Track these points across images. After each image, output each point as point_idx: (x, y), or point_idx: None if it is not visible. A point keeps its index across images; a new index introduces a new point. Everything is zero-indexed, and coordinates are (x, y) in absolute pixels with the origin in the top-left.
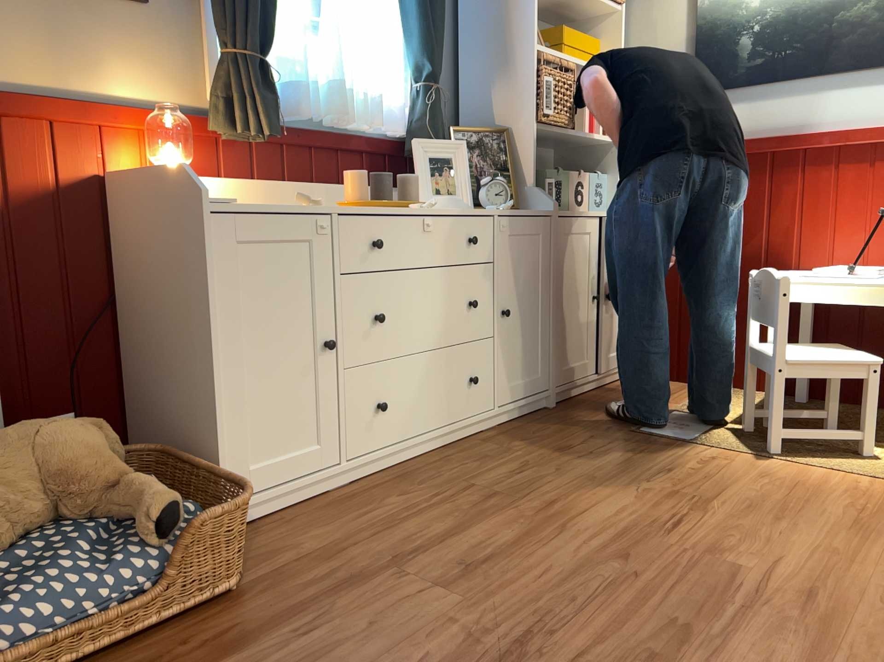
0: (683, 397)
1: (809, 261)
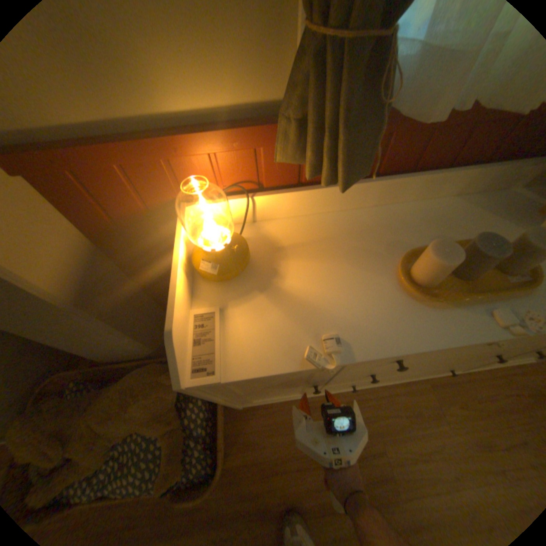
0: None
1: None
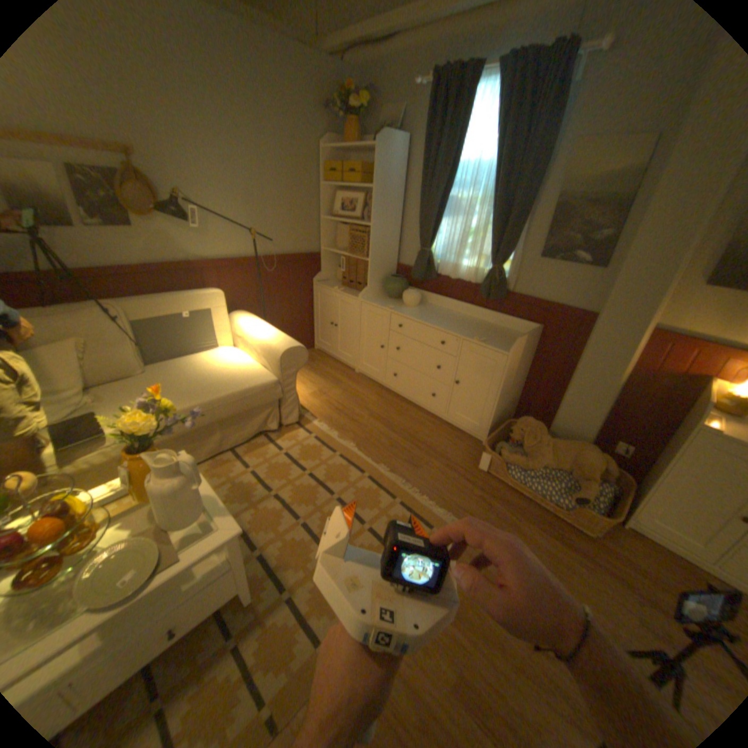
0: None
1: None
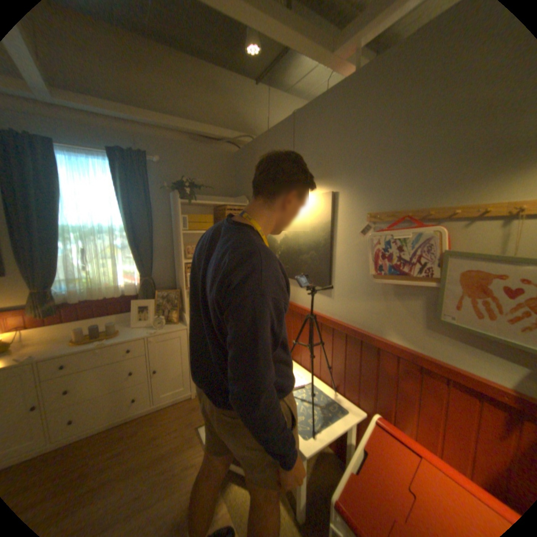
0: None
1: (296, 358)
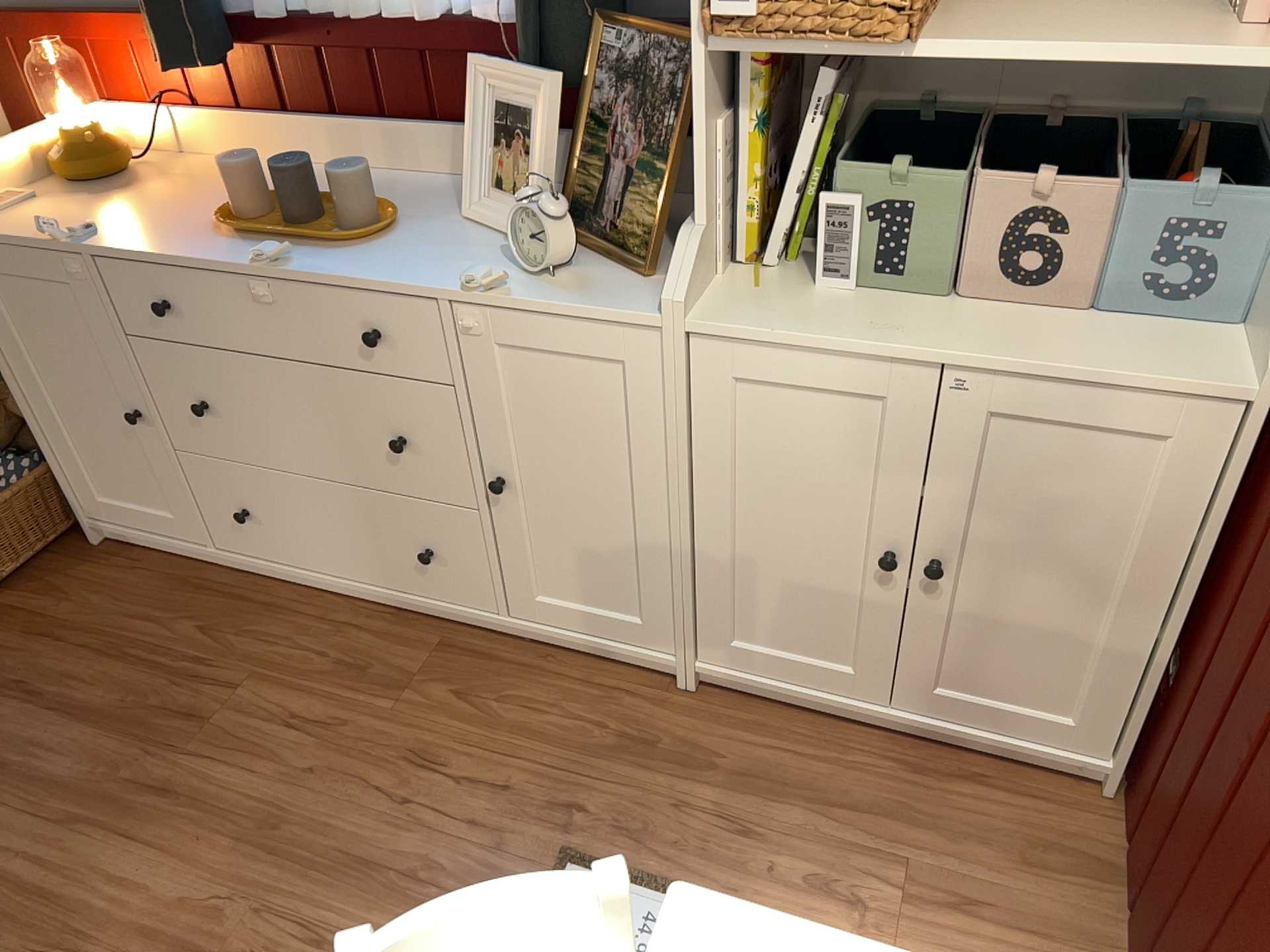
0: (938, 935)
1: None
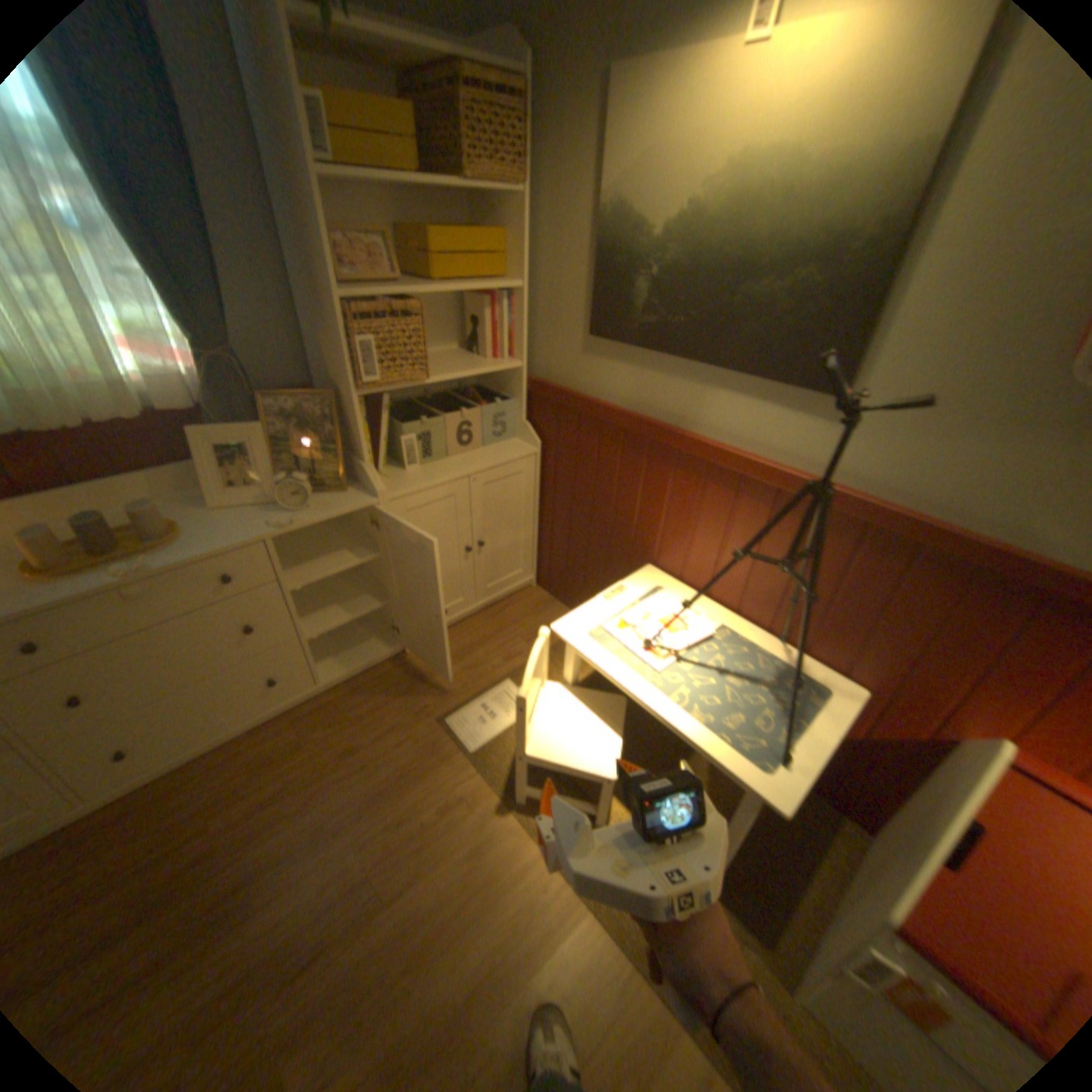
0: None
1: (667, 564)
